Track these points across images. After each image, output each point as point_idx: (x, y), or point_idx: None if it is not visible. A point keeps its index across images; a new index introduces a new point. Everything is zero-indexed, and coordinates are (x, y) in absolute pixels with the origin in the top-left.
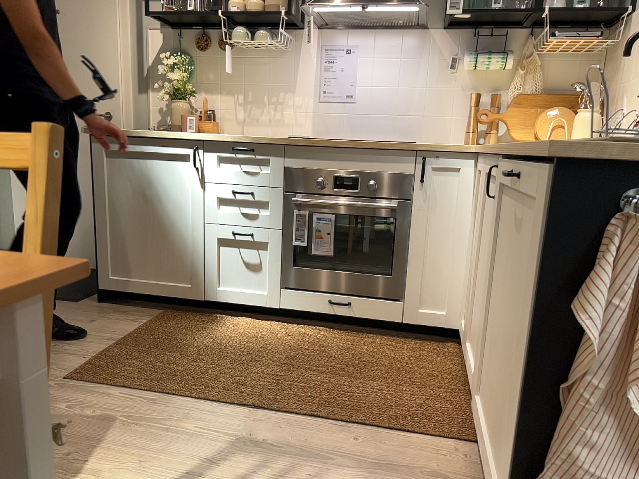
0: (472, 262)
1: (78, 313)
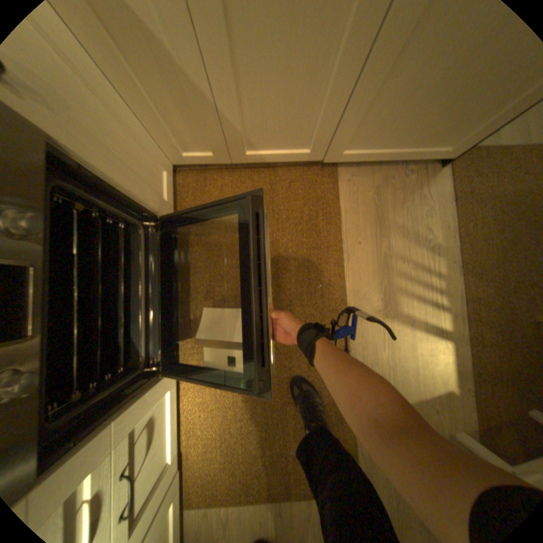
0: (154, 97)
1: None
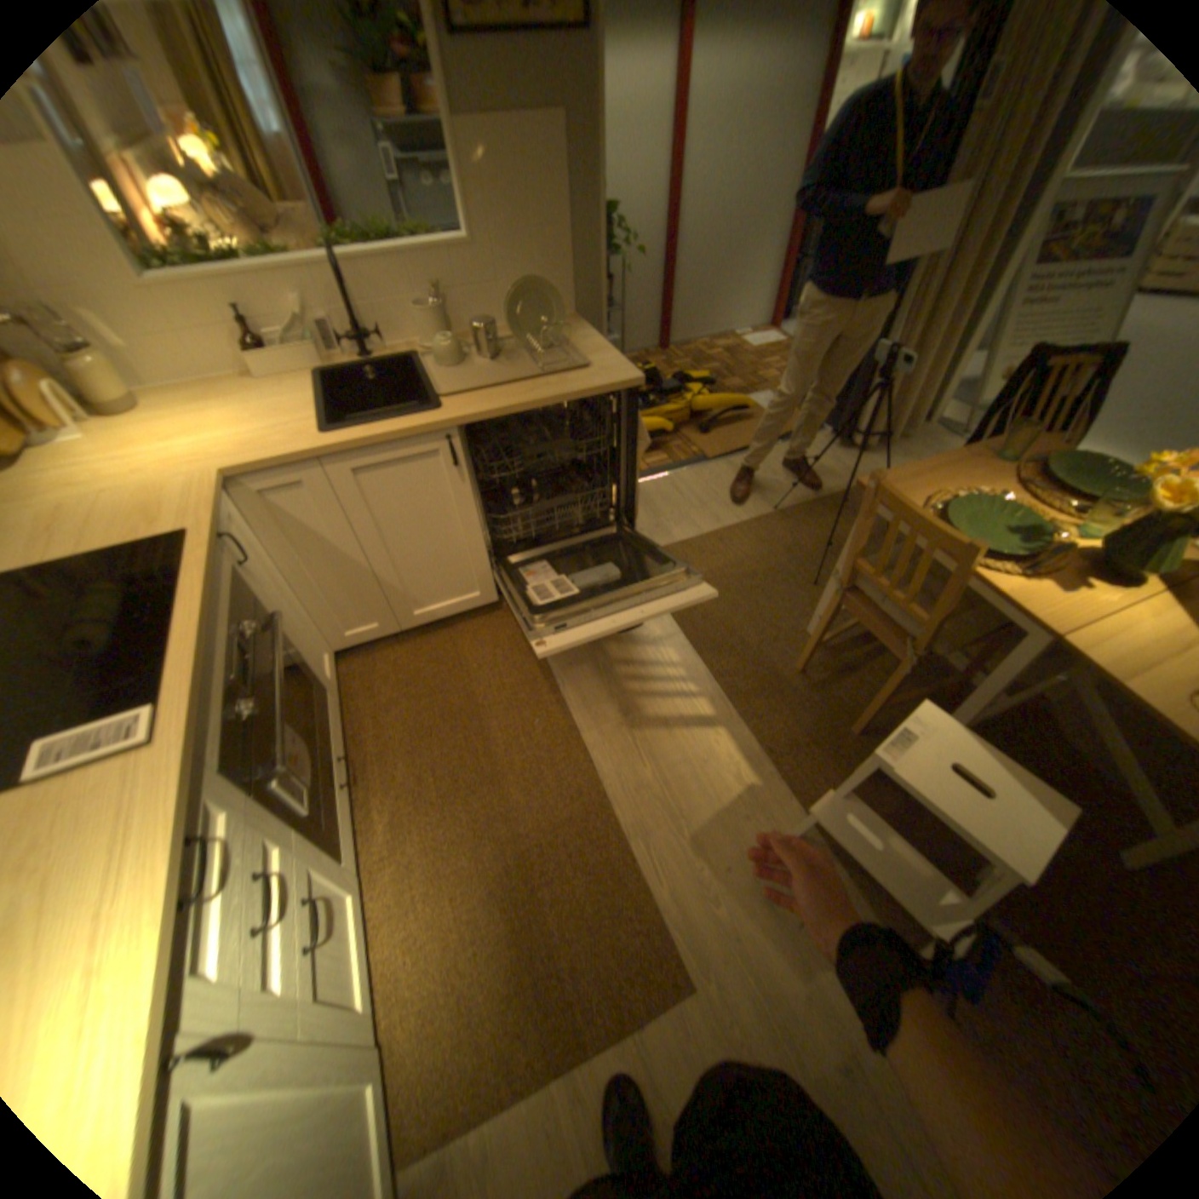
0: (321, 579)
1: None
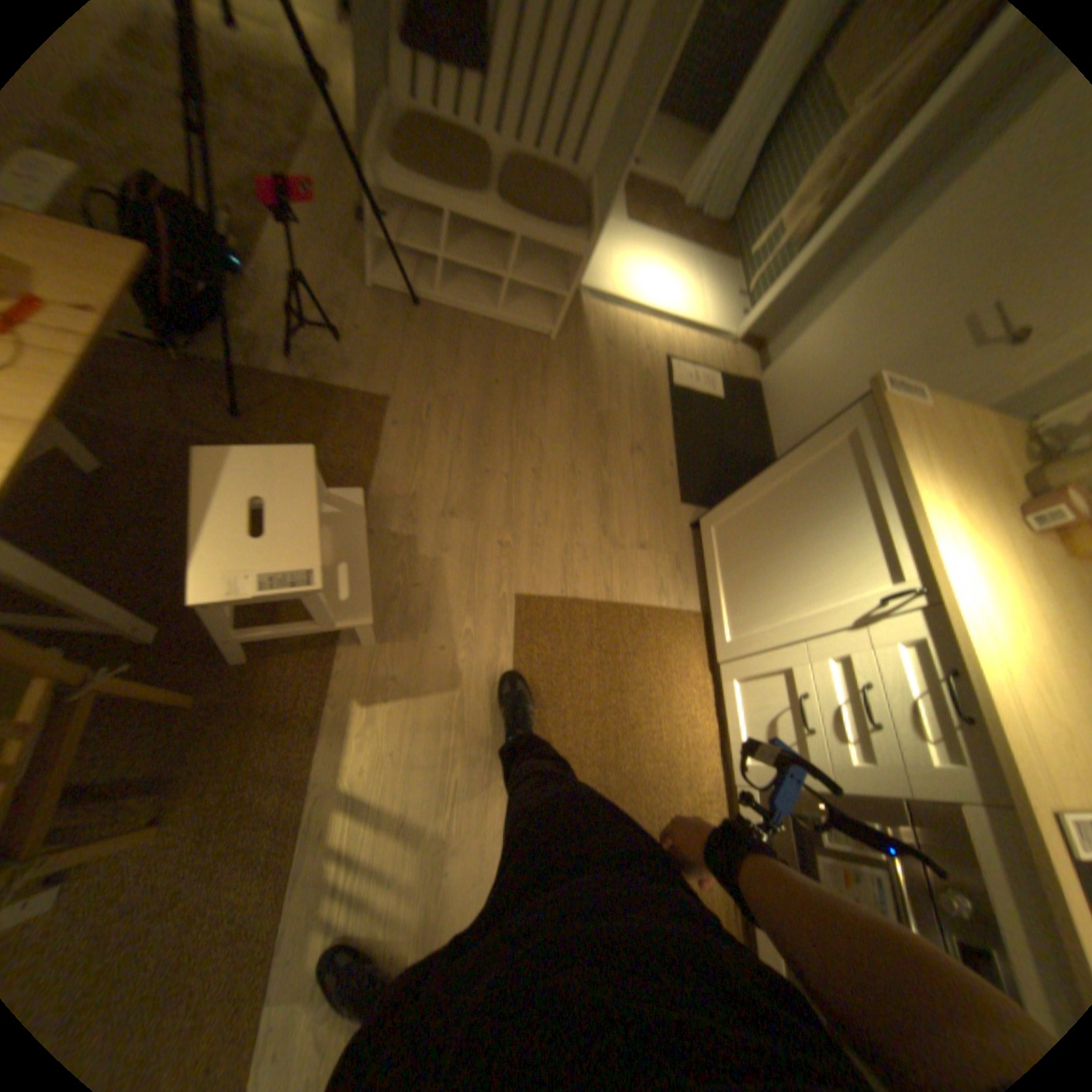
0: None
1: (658, 523)
